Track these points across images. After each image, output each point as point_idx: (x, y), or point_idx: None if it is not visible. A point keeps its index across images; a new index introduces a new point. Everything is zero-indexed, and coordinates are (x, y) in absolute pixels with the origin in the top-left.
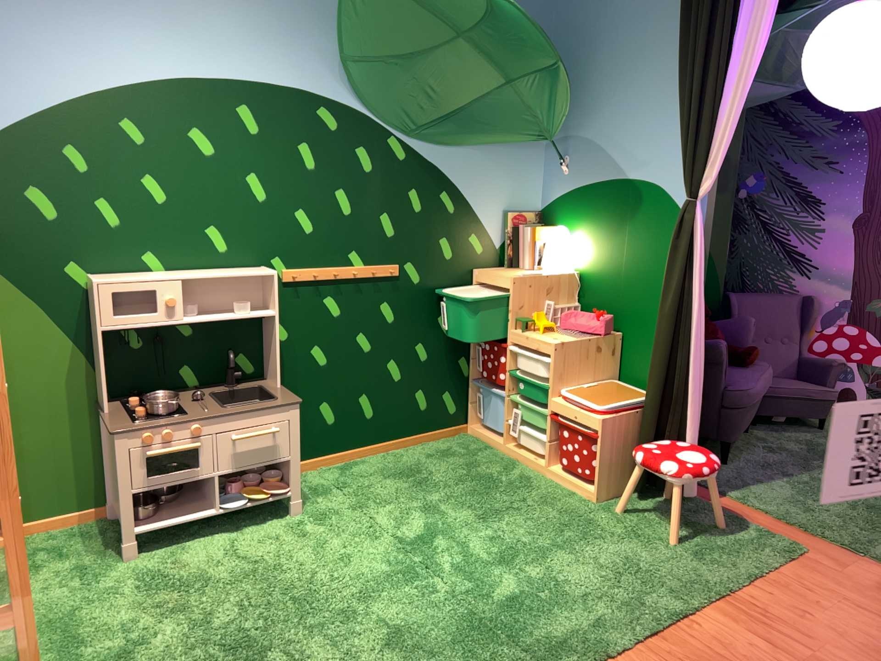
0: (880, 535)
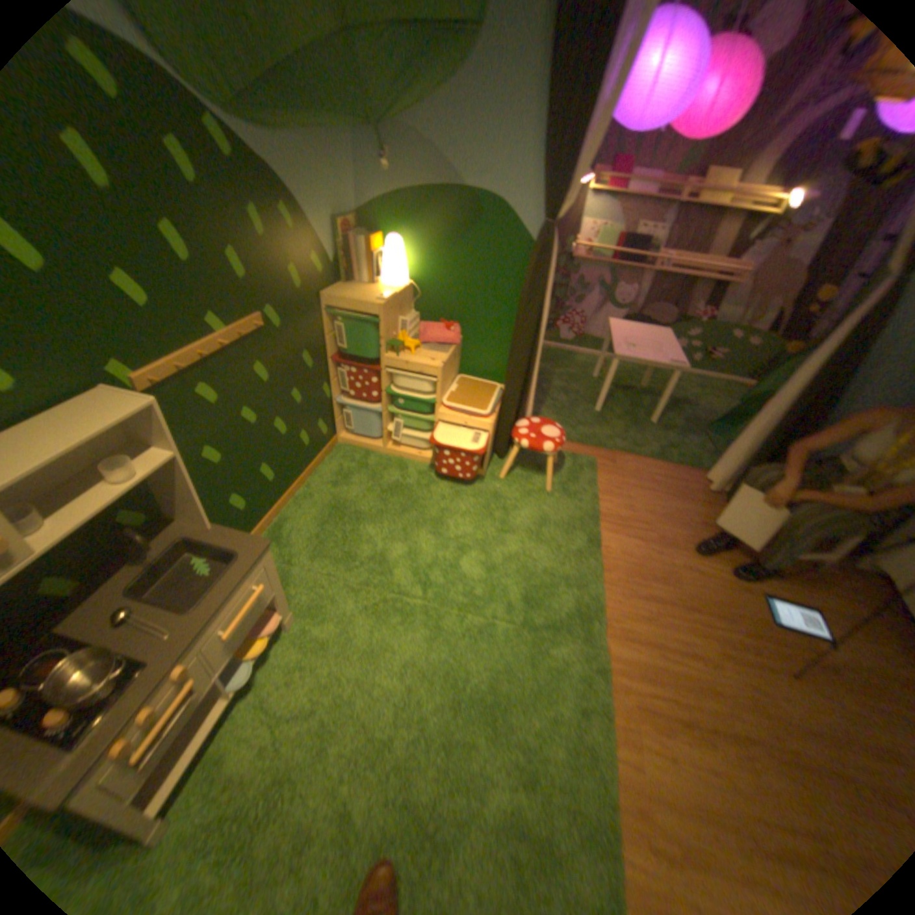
0: (607, 432)
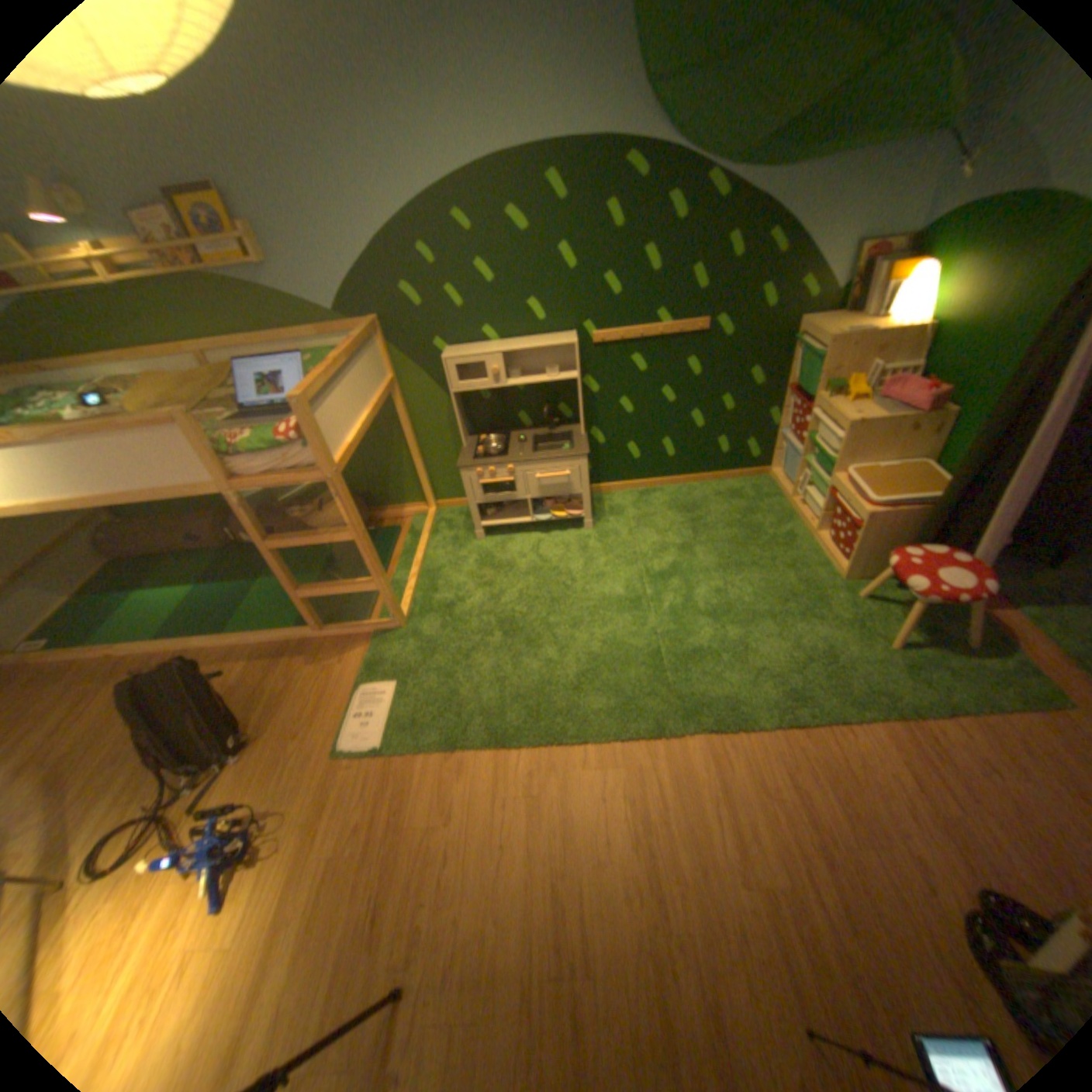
0: None
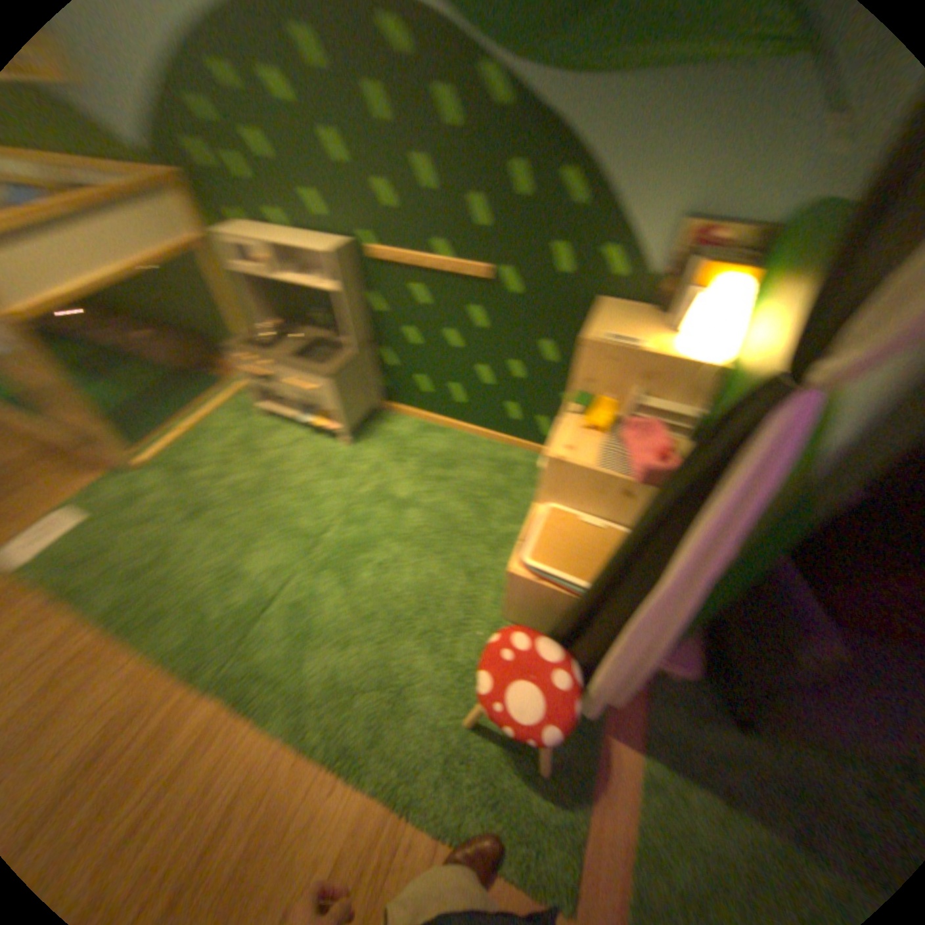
0: None
